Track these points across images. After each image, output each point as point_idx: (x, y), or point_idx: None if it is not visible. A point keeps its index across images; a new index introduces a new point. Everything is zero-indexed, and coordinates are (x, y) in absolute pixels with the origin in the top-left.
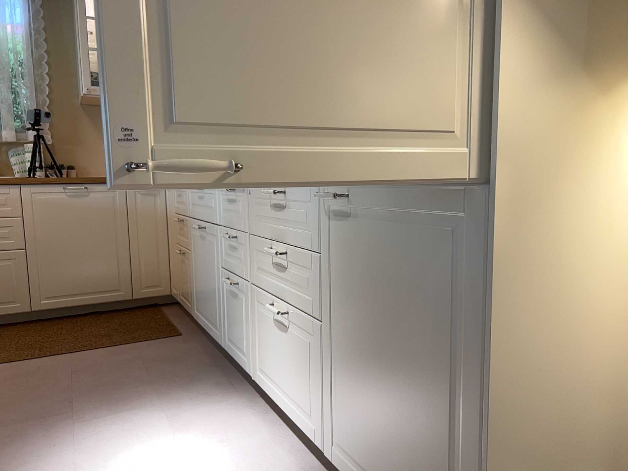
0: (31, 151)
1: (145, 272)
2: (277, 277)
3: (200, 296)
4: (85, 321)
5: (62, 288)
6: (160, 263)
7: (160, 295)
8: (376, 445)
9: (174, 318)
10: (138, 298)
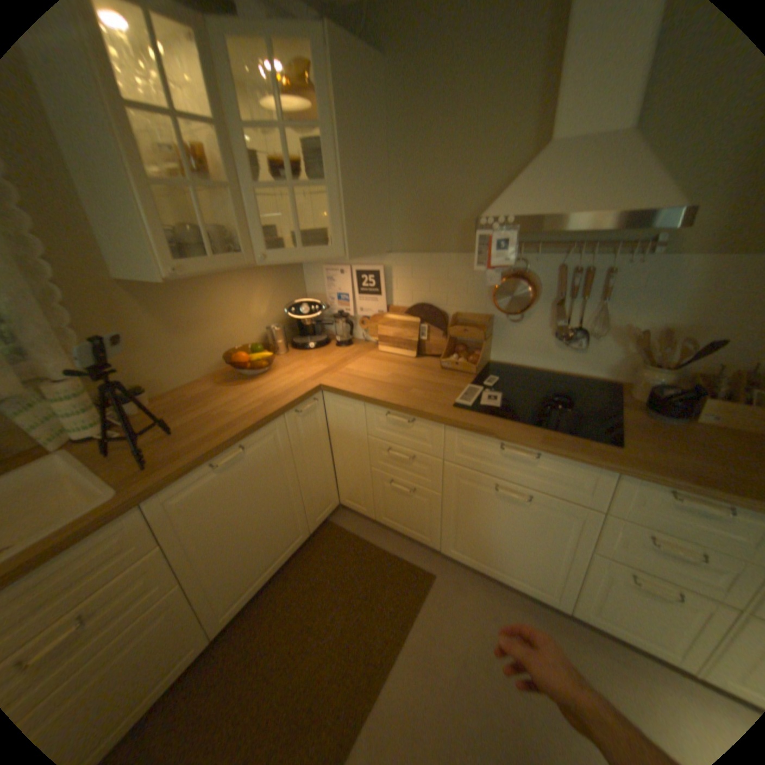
0: (67, 398)
1: (318, 500)
2: None
3: (480, 545)
4: (280, 599)
5: (241, 586)
6: (329, 481)
7: (333, 511)
8: None
9: (377, 540)
10: (315, 530)
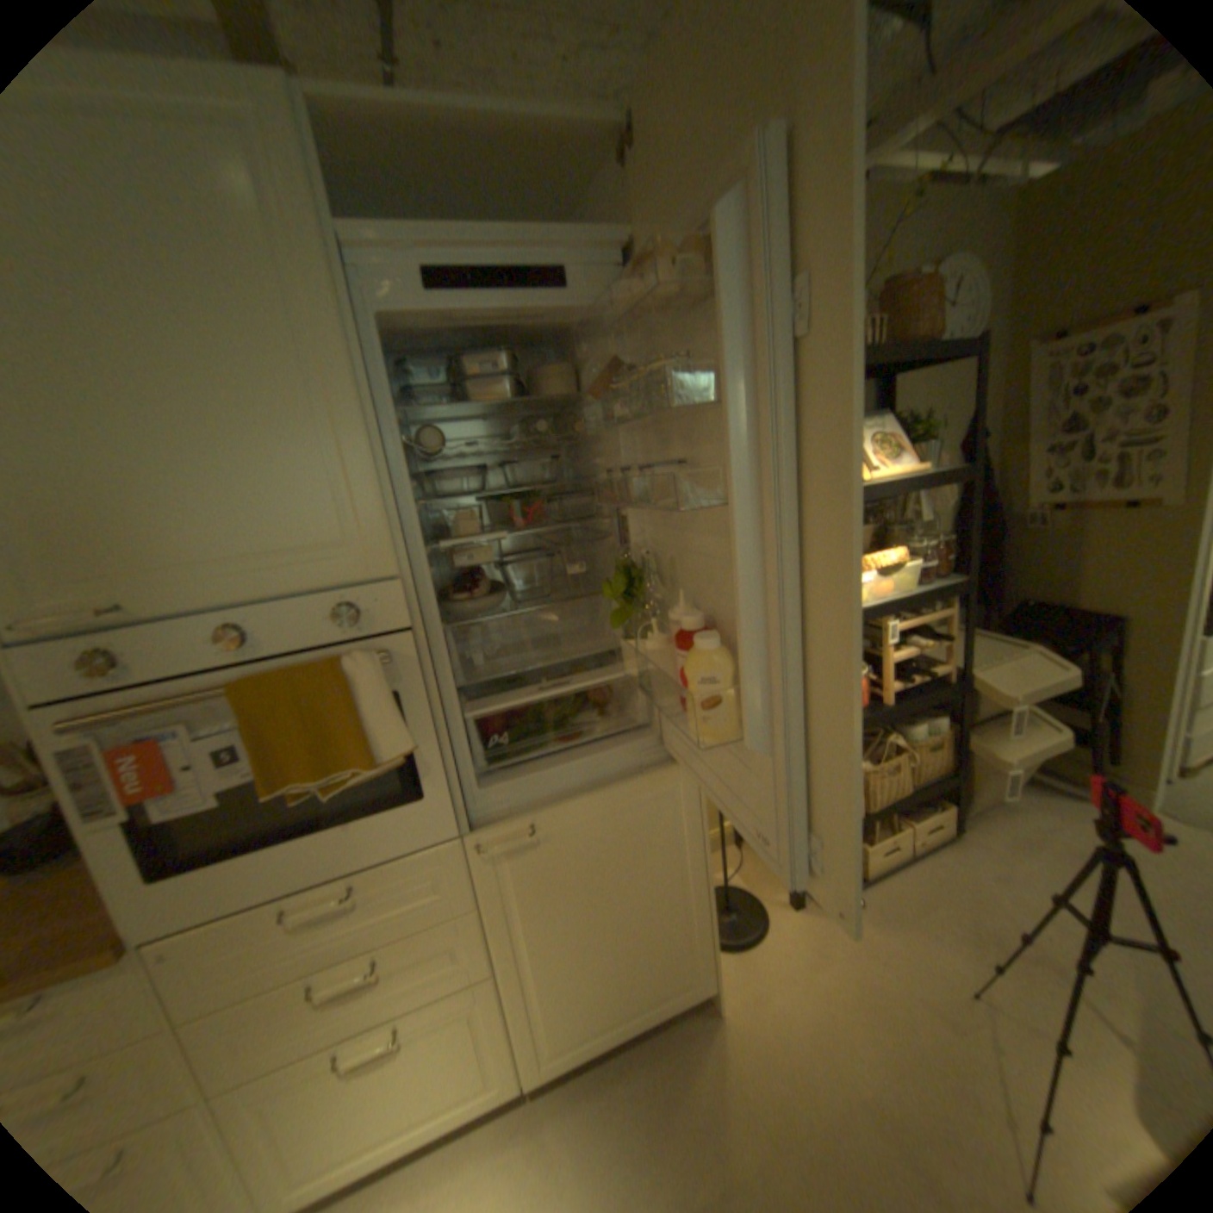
0: None
1: None
2: (329, 1018)
3: None
4: None
5: None
6: None
7: None
8: (599, 1003)
9: None
10: None
